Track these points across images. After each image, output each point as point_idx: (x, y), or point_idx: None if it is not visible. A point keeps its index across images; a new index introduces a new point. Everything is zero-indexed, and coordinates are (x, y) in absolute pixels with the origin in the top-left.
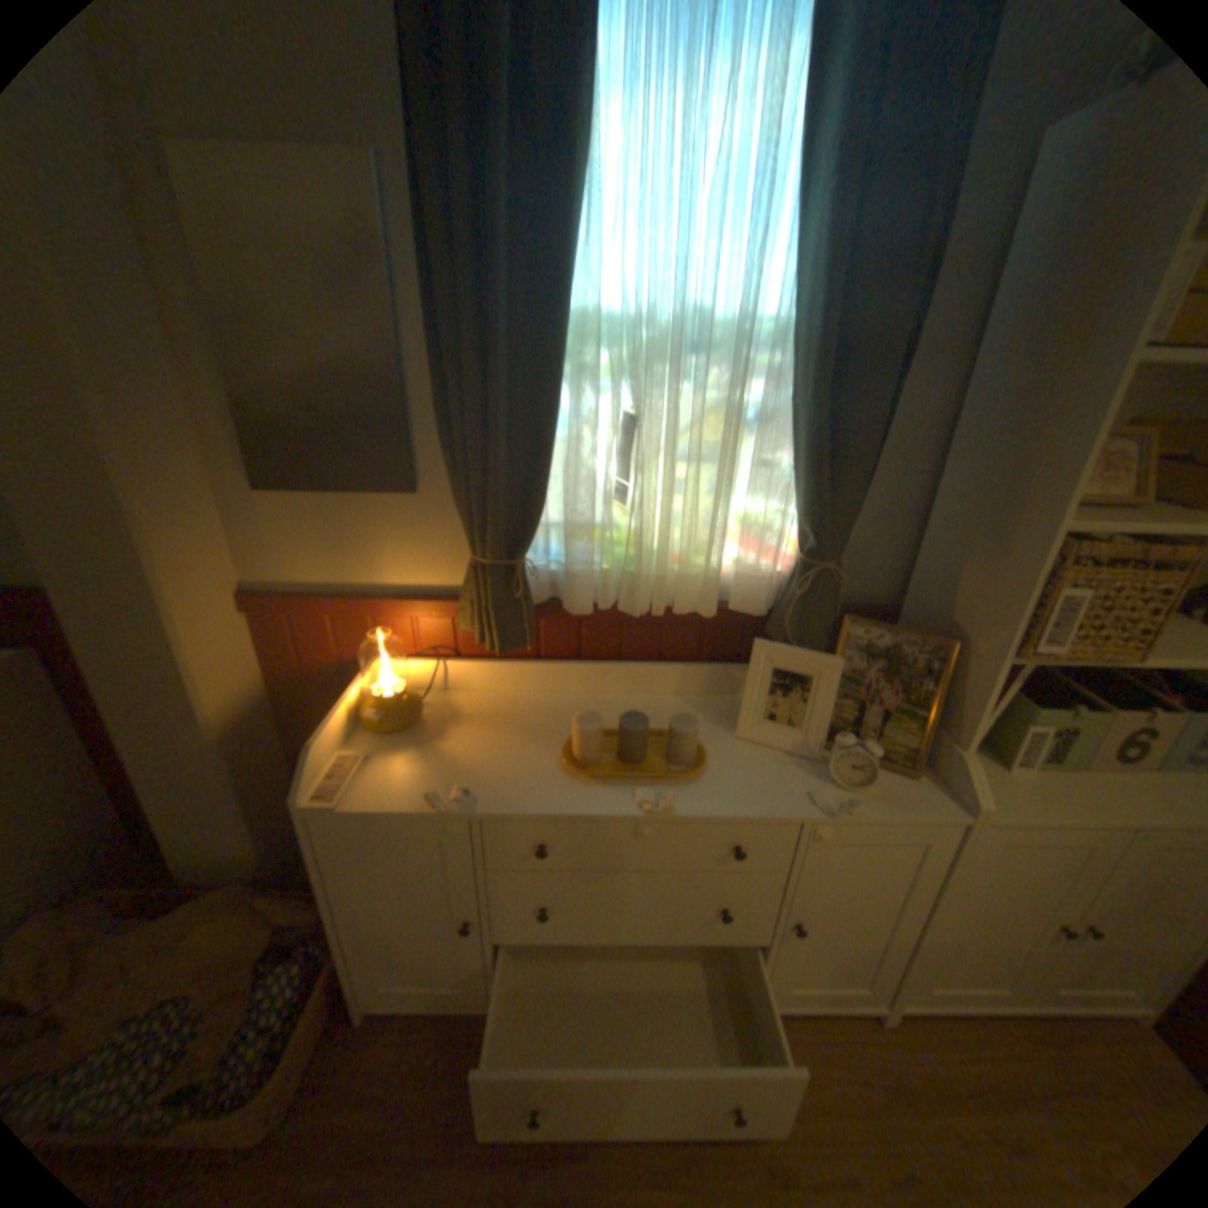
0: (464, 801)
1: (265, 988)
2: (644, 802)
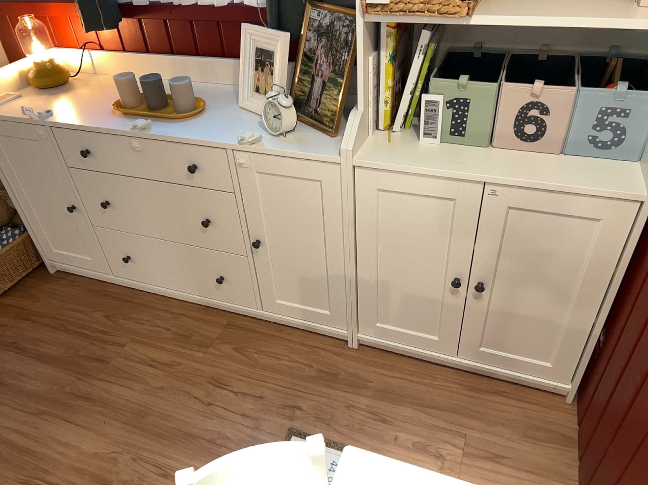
0: (44, 115)
1: (2, 234)
2: (134, 124)
